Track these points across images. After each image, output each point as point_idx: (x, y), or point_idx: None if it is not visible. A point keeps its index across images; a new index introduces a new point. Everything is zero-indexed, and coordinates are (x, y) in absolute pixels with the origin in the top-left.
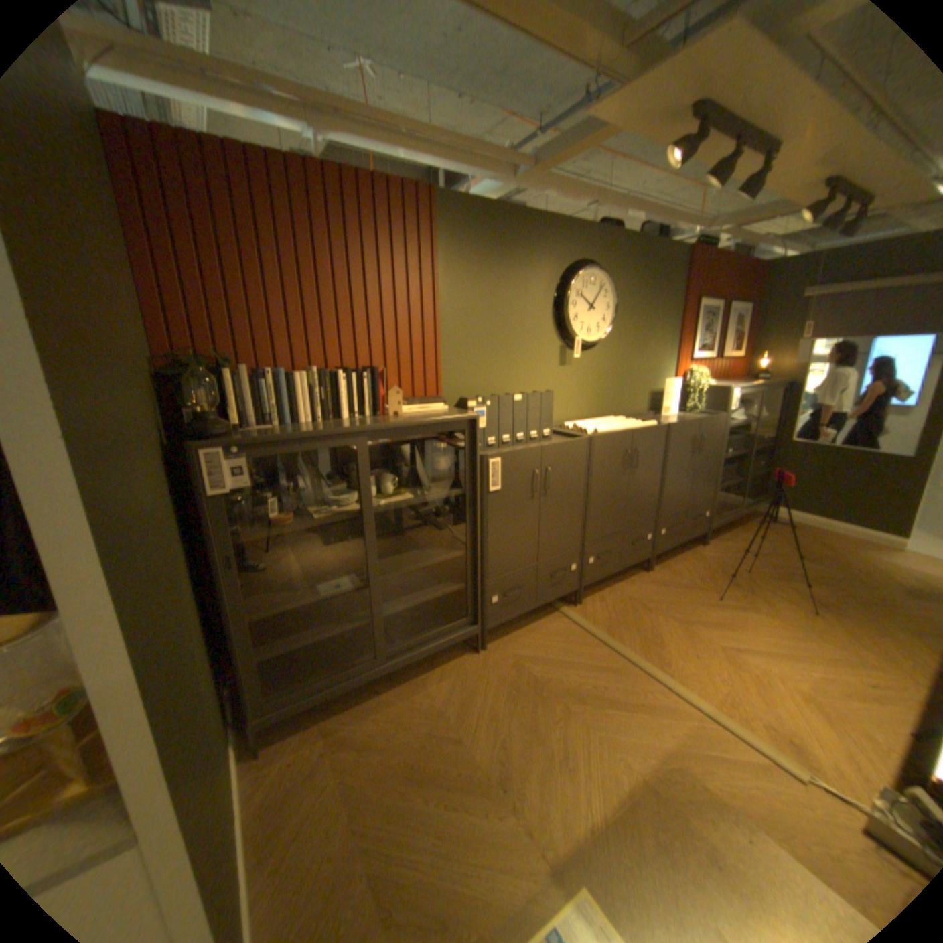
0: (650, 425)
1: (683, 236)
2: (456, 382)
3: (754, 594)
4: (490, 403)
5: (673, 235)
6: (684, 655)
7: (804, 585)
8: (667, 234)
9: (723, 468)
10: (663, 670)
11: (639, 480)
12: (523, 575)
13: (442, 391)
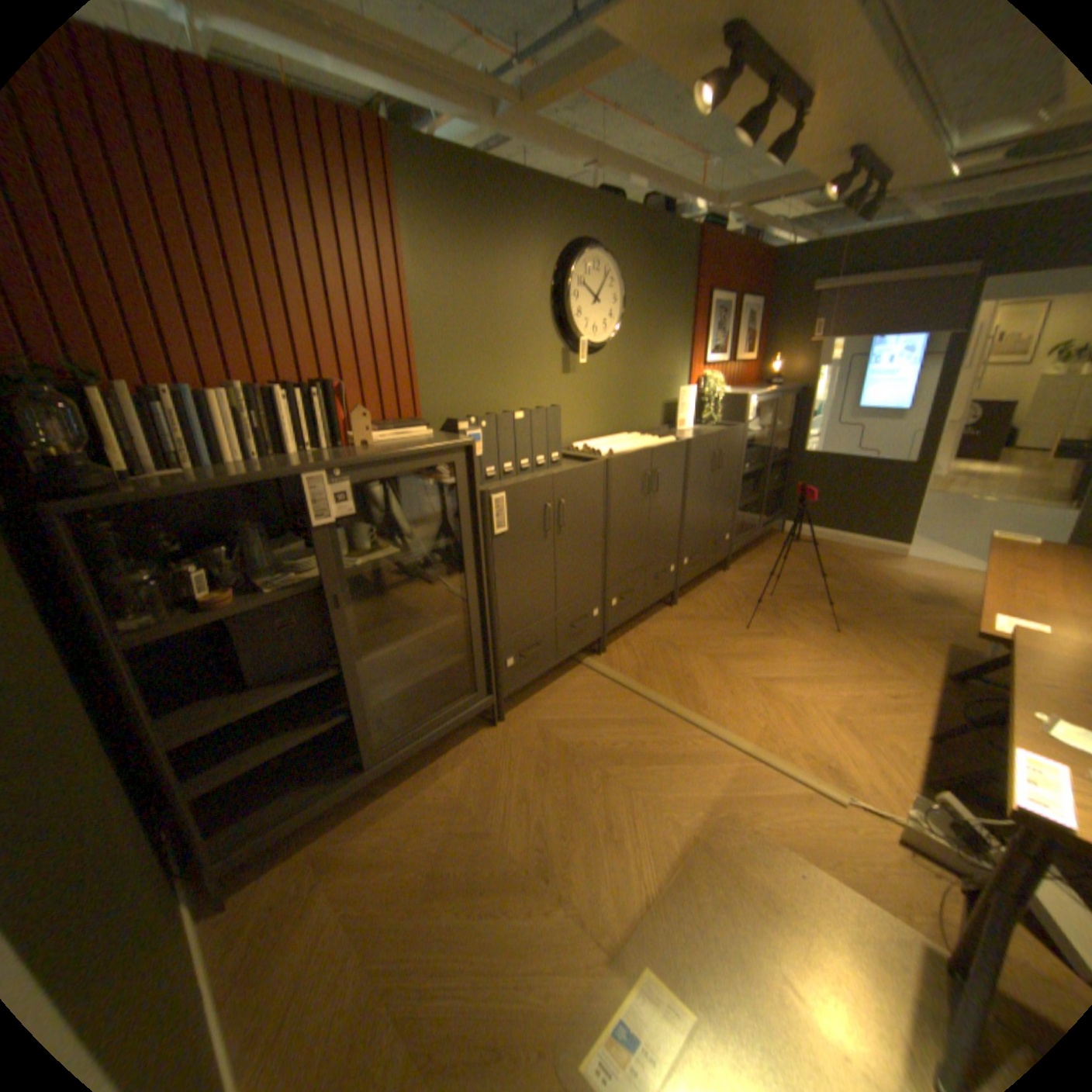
0: (668, 442)
1: (691, 214)
2: (439, 398)
3: (778, 617)
4: (486, 424)
5: (680, 213)
6: (718, 692)
7: (824, 602)
8: (674, 210)
9: (741, 485)
10: (699, 712)
11: (660, 506)
12: (540, 629)
13: (422, 410)
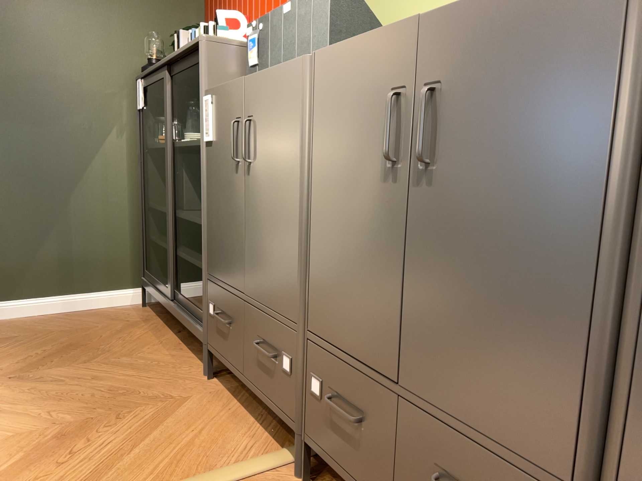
0: None
1: None
2: None
3: None
4: (262, 28)
5: None
6: None
7: None
8: None
9: None
10: None
11: (452, 219)
12: (230, 299)
13: None
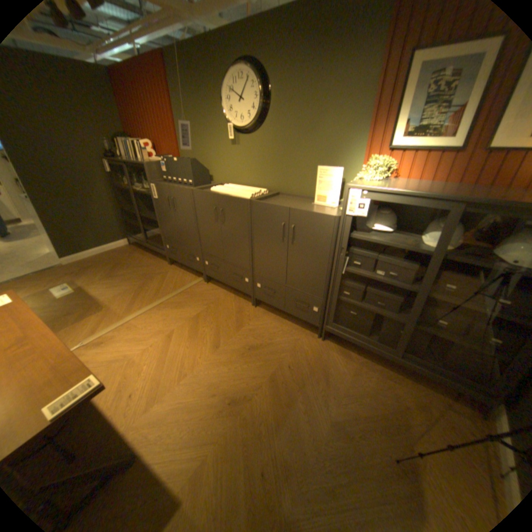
0: (244, 197)
1: None
2: (184, 149)
3: (242, 357)
4: (166, 160)
5: None
6: (167, 315)
7: (272, 400)
8: None
9: (340, 277)
10: (156, 308)
11: (229, 232)
12: (175, 244)
13: (180, 153)
